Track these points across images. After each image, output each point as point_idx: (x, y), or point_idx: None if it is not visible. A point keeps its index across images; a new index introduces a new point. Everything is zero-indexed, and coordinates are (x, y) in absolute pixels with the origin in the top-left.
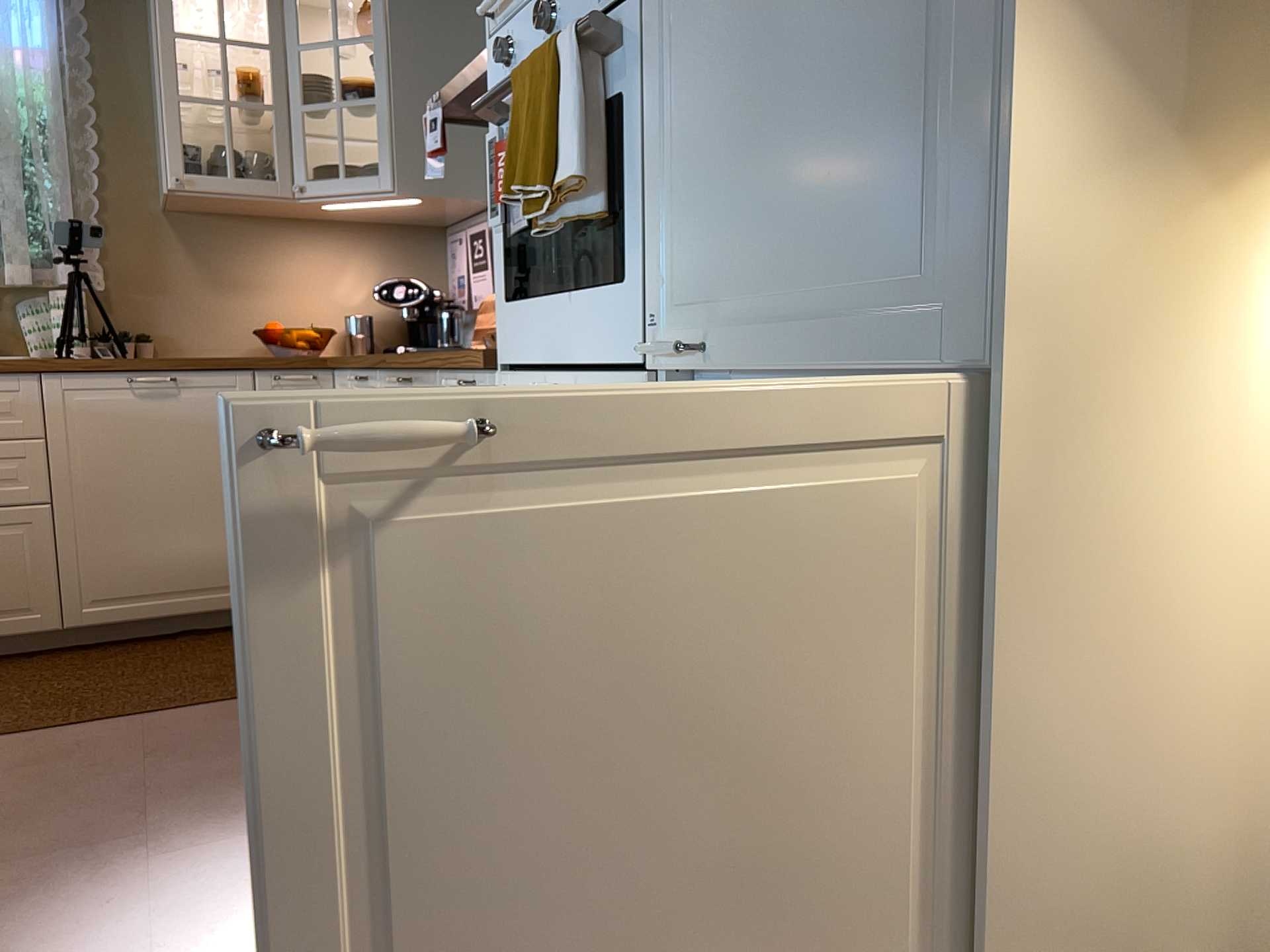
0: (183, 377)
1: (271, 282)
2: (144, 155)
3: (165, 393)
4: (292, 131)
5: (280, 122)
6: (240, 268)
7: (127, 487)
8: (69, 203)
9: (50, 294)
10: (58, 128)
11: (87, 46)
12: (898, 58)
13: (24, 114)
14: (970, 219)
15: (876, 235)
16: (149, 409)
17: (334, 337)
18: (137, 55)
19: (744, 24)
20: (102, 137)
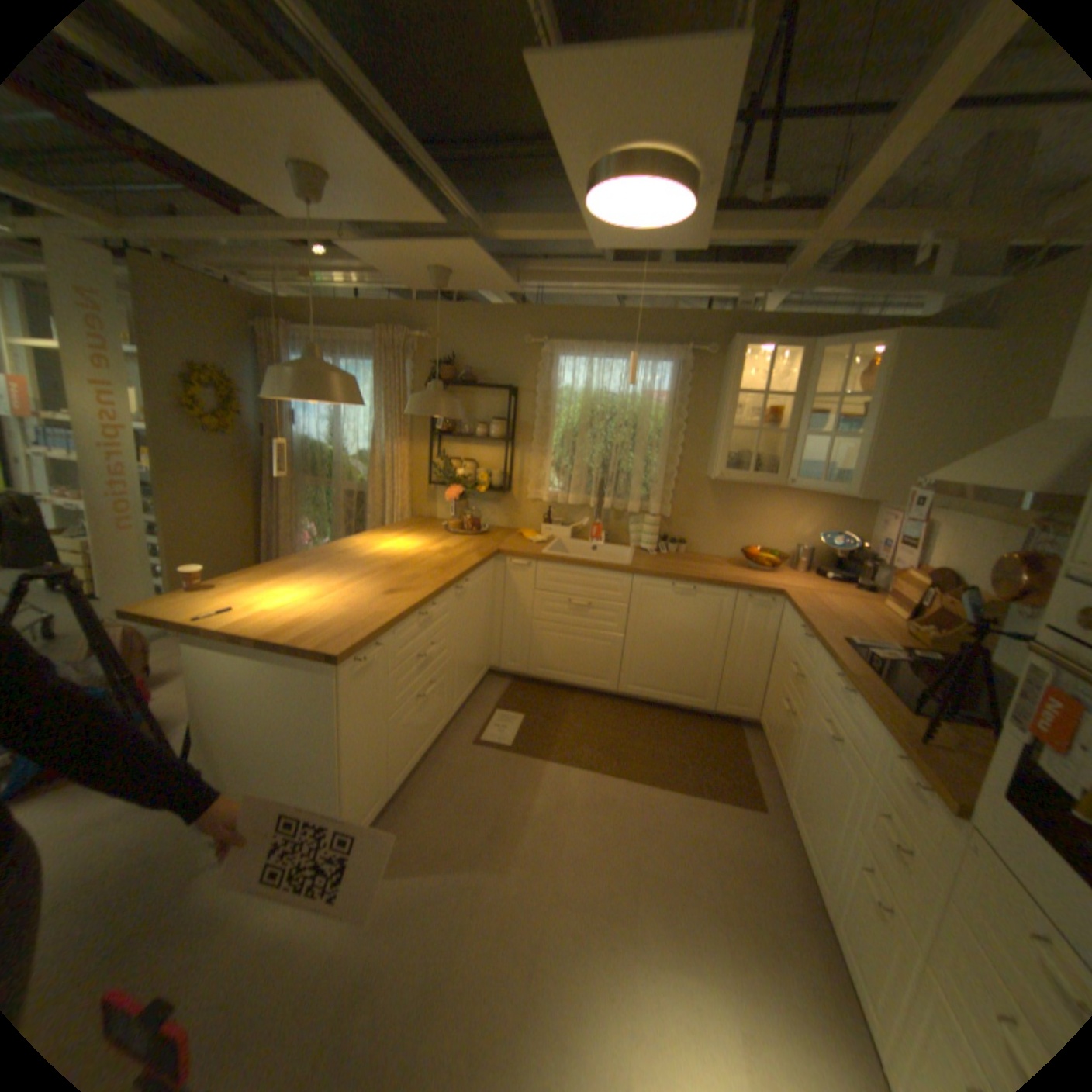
0: (699, 587)
1: (756, 519)
2: (704, 446)
3: (688, 594)
4: (794, 445)
5: (787, 436)
6: (740, 510)
7: (659, 636)
8: (662, 473)
9: (644, 517)
10: (665, 435)
11: (688, 390)
12: None
13: (651, 426)
14: None
15: None
16: (678, 600)
17: (787, 559)
18: (713, 391)
19: None
20: (685, 436)
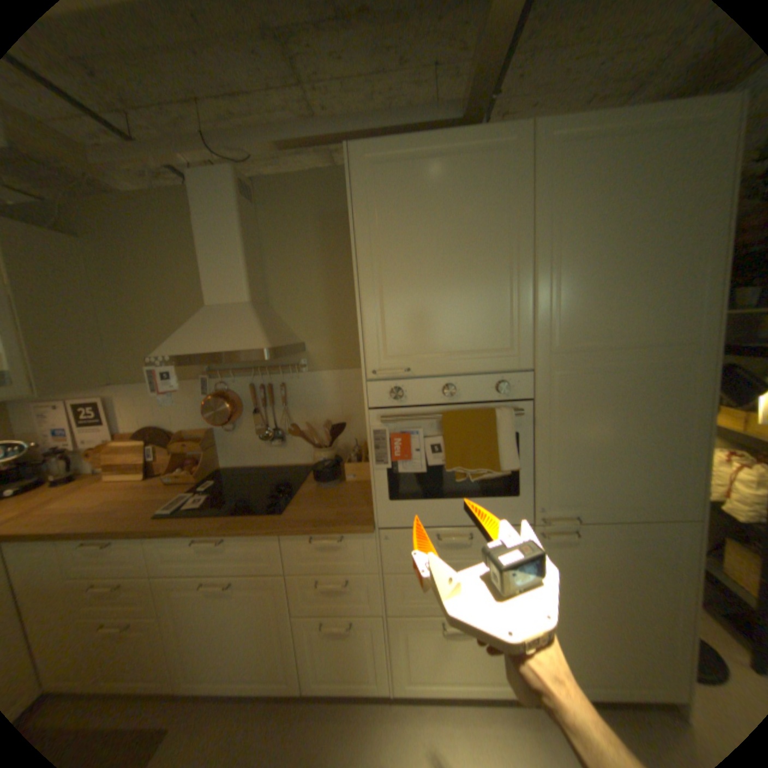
0: None
1: None
2: None
3: None
4: None
5: None
6: None
7: None
8: None
9: None
10: None
11: None
12: (666, 450)
13: None
14: (688, 488)
15: (656, 490)
16: None
17: None
18: None
19: (596, 426)
20: None
